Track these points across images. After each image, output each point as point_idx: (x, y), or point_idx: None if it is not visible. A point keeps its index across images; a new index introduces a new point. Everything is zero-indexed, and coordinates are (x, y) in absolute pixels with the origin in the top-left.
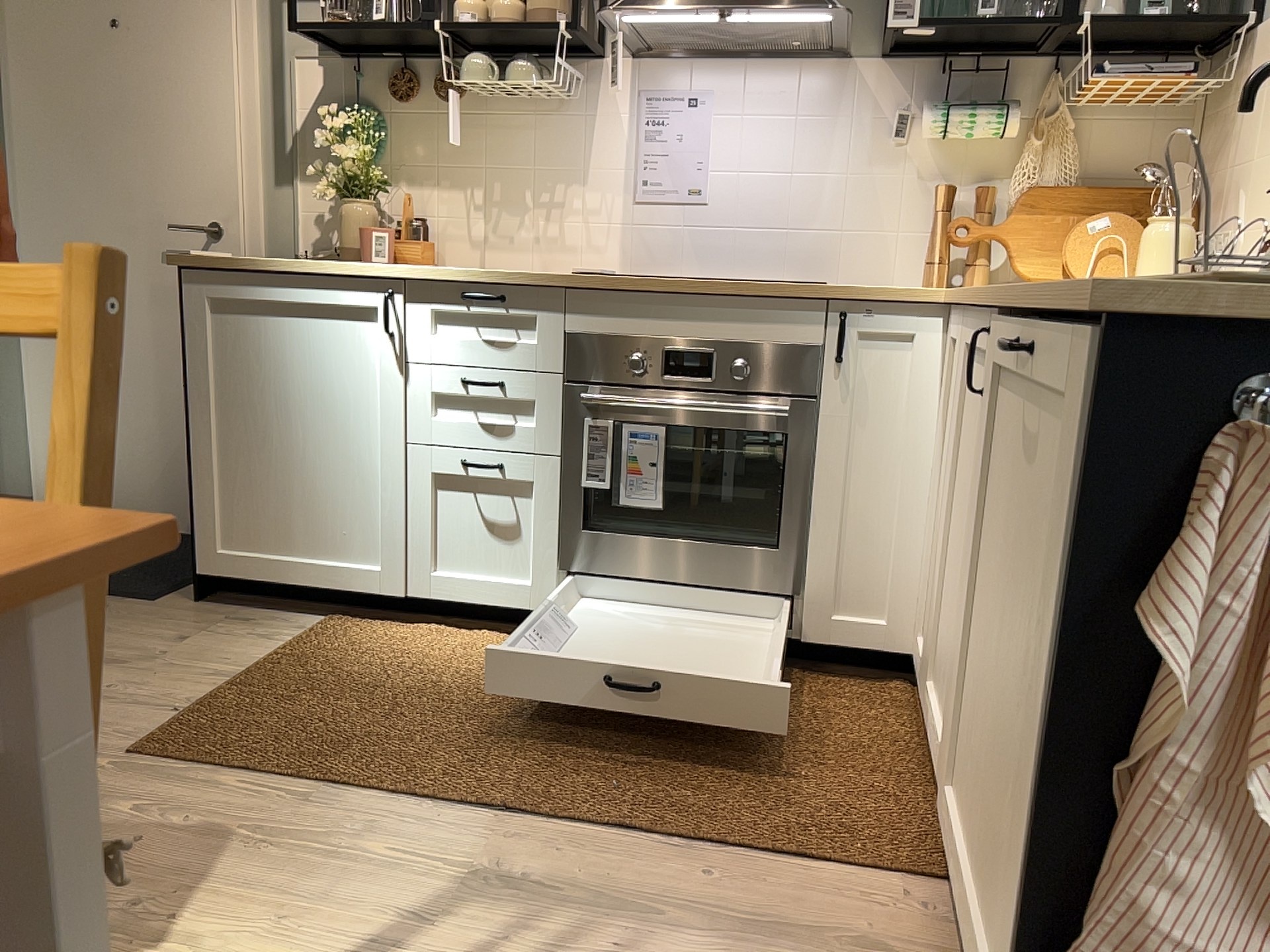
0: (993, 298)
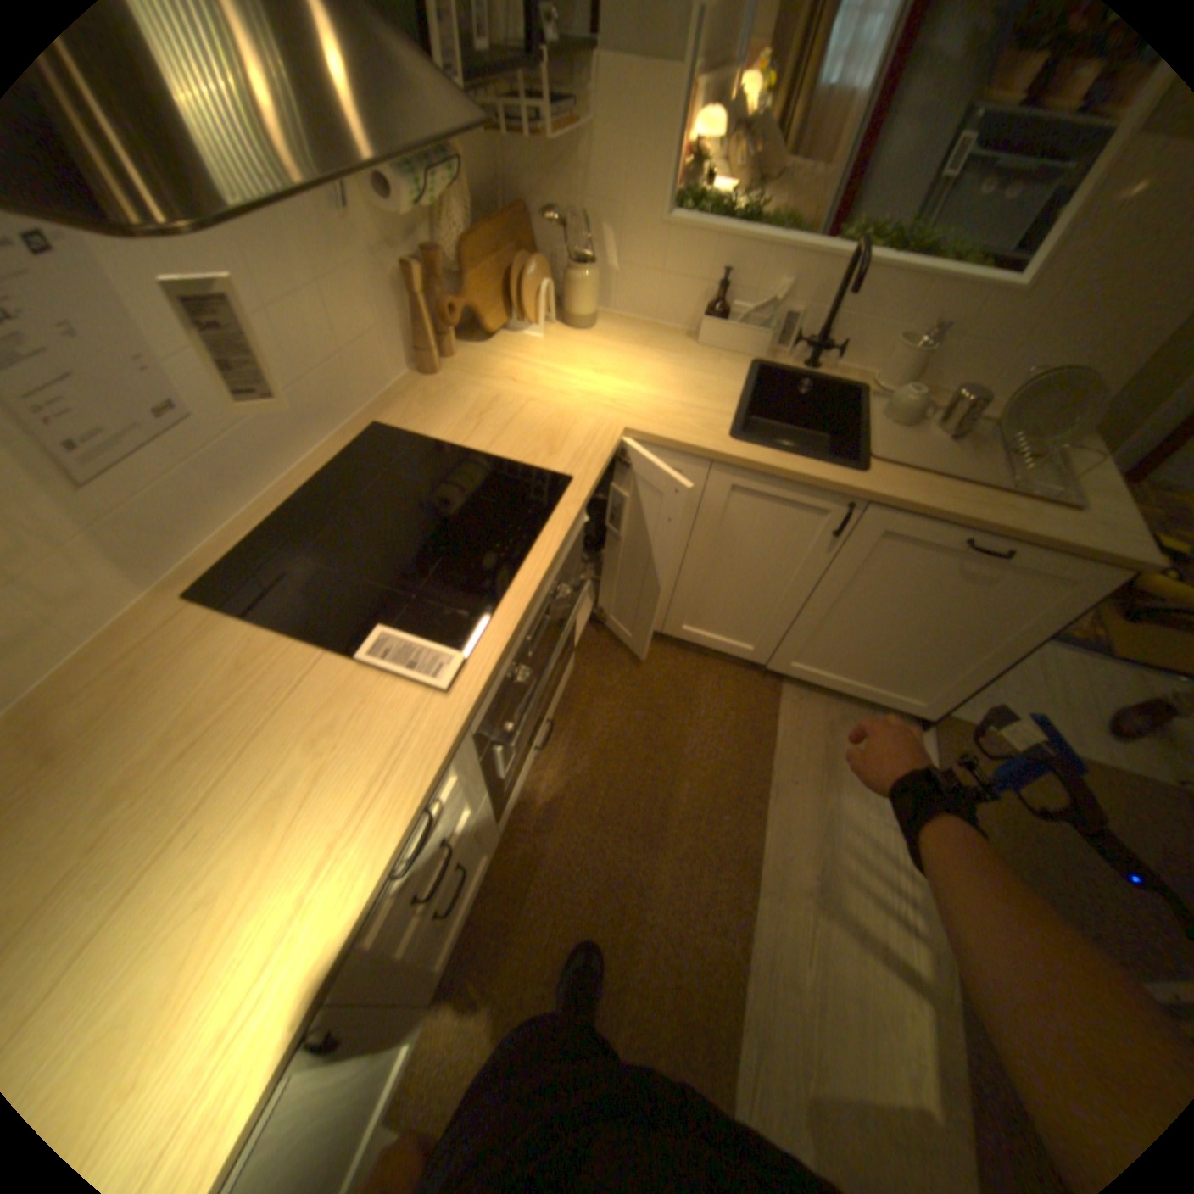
0: (888, 494)
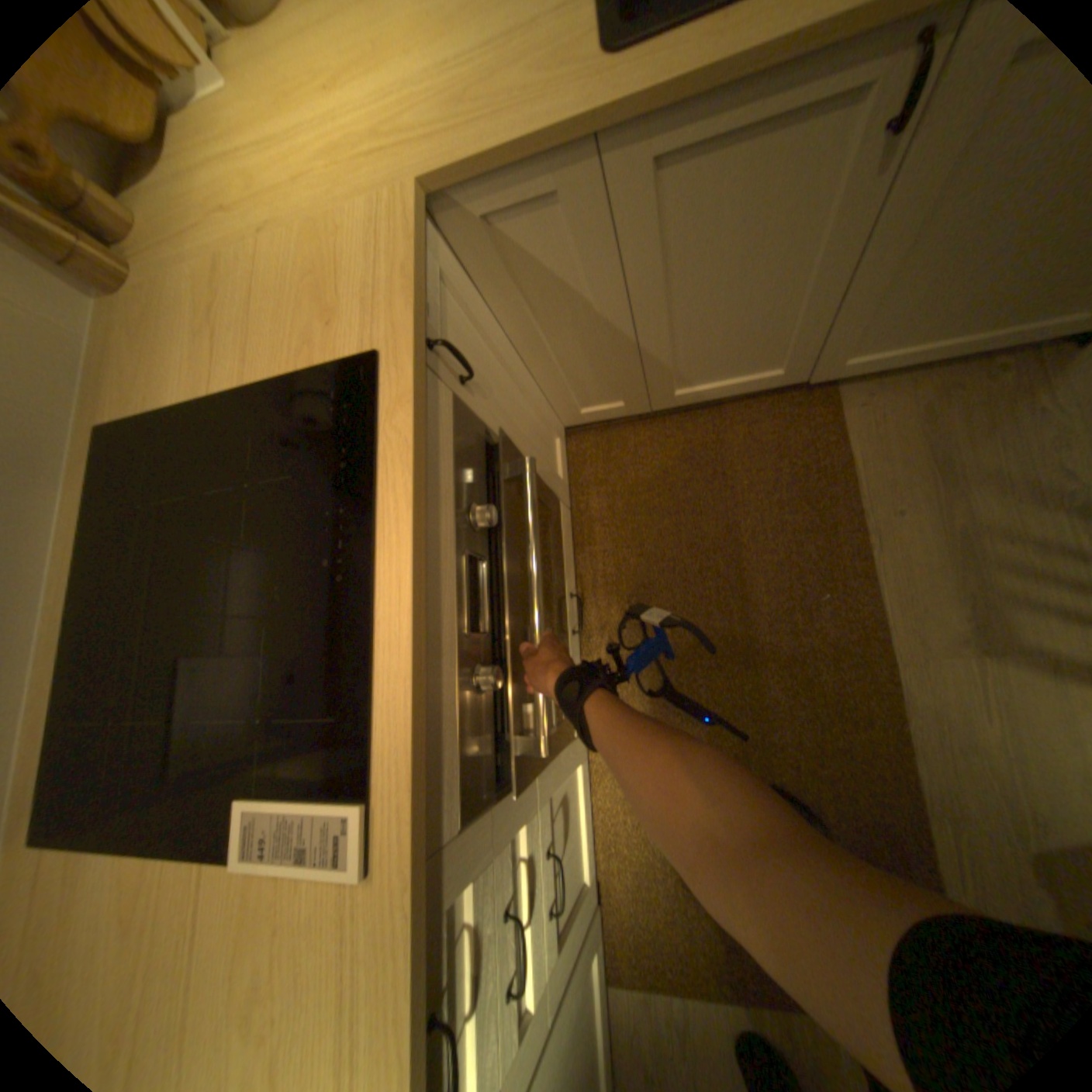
0: None
